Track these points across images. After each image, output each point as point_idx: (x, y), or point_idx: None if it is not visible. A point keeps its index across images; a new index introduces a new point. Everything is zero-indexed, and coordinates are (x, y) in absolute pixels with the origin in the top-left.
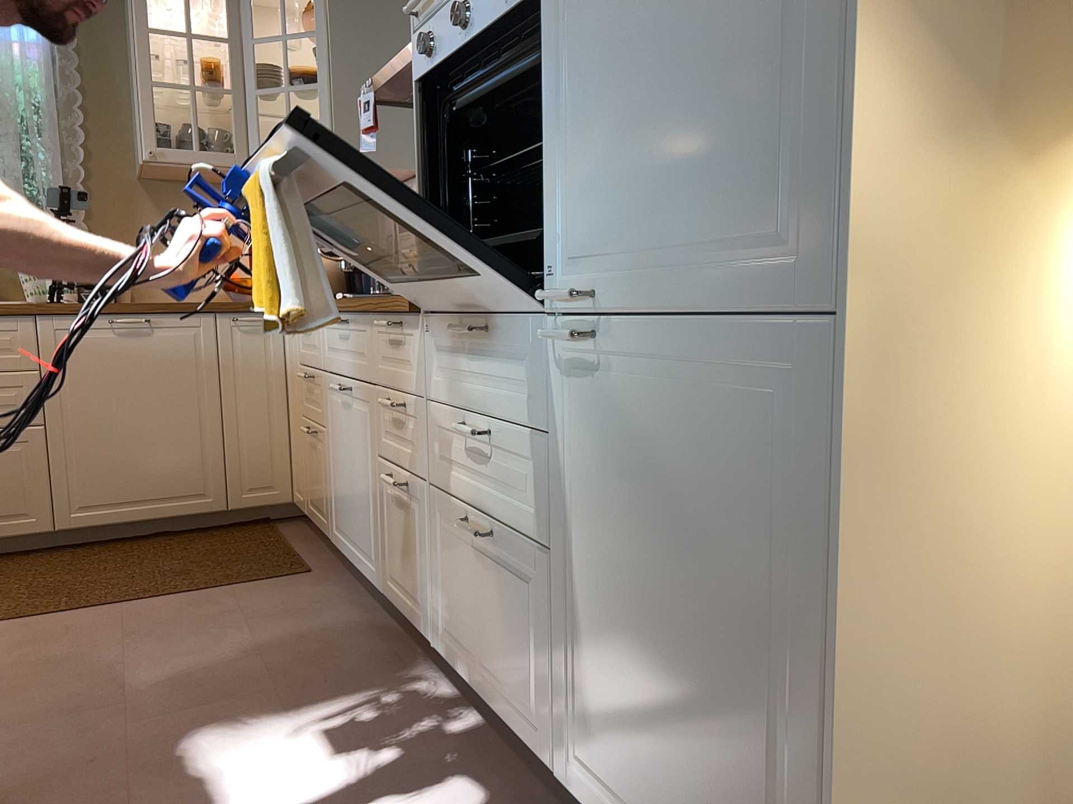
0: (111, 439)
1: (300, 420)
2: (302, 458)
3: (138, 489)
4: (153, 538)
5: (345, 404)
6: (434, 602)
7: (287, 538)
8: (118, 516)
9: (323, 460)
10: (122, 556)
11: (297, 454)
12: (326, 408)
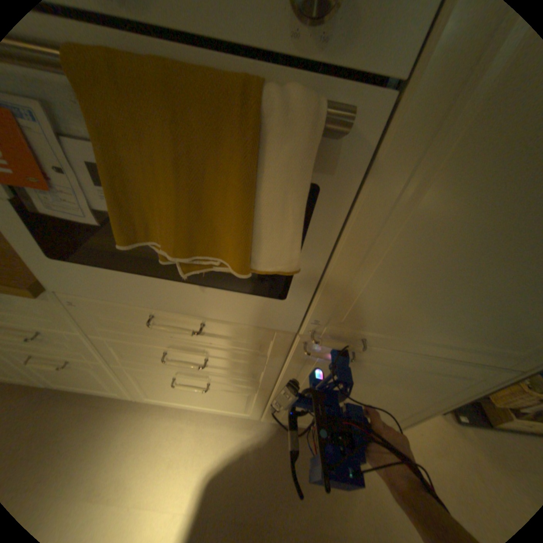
0: None
1: None
2: None
3: None
4: None
5: None
6: (129, 392)
7: None
8: None
9: None
10: None
11: None
12: None
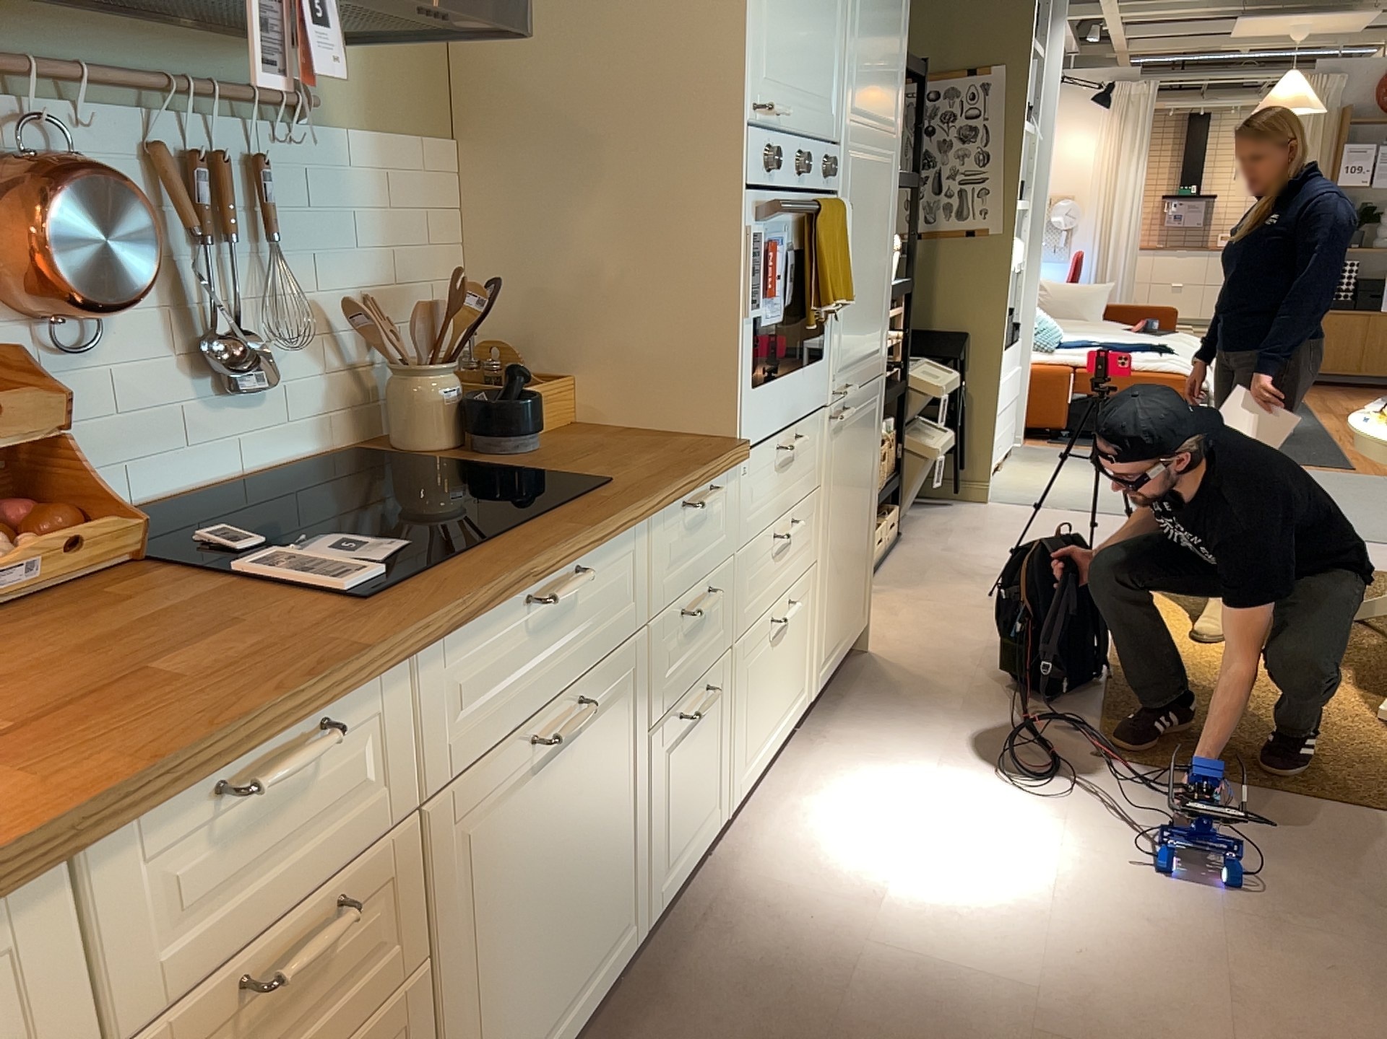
0: None
1: None
2: None
3: None
4: None
5: (554, 753)
6: (732, 760)
7: None
8: None
9: None
10: None
11: None
12: (447, 879)
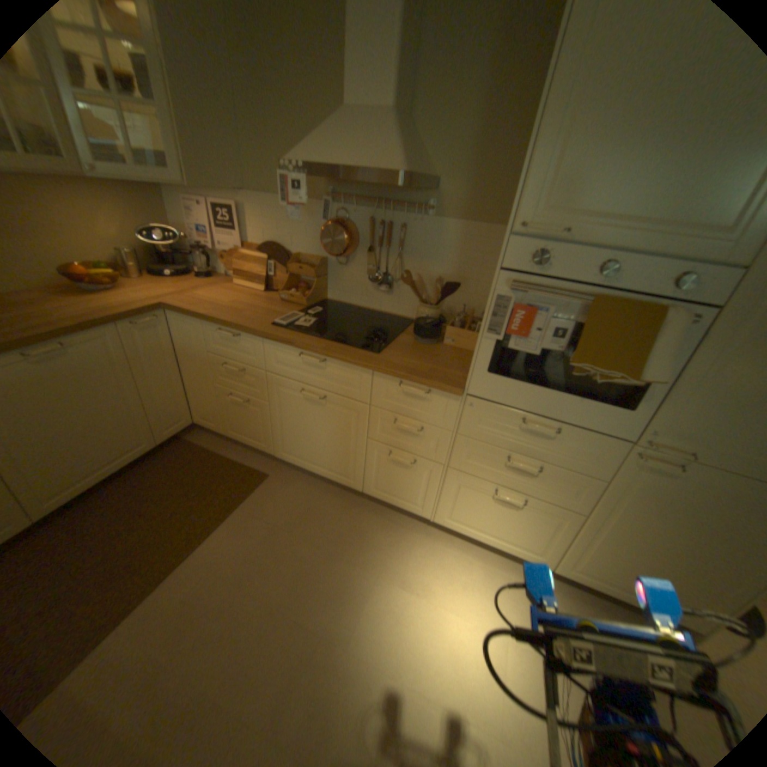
0: (59, 443)
1: (210, 385)
2: (214, 406)
3: (92, 464)
4: (107, 485)
5: (313, 401)
6: (437, 506)
7: (210, 449)
8: (83, 487)
9: (261, 417)
10: (108, 513)
11: (203, 402)
12: (272, 393)
